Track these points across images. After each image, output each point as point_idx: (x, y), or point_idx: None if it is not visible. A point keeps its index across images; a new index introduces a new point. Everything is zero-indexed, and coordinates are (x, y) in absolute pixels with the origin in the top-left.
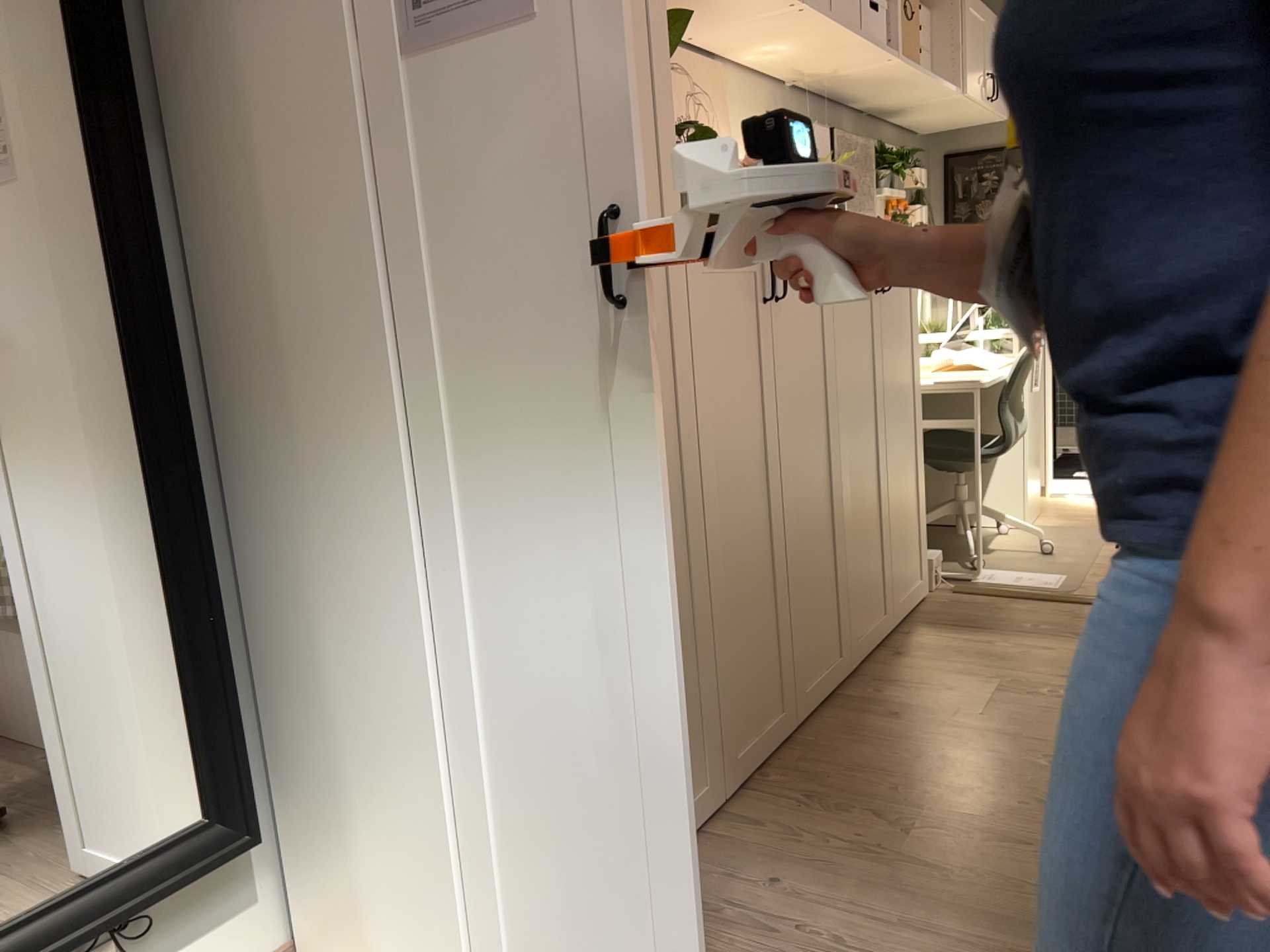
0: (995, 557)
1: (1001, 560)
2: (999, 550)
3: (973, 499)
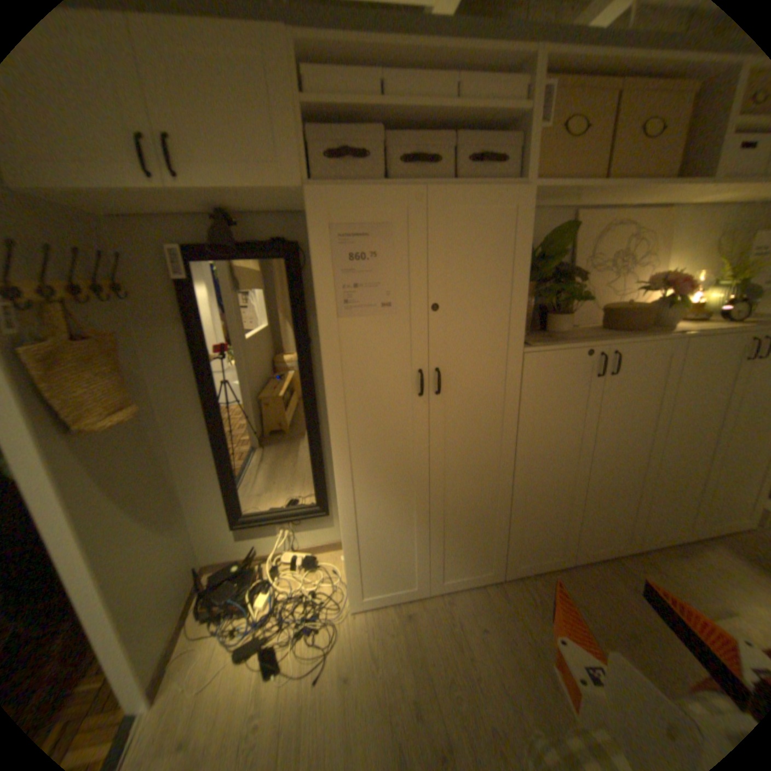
0: None
1: None
2: None
3: None
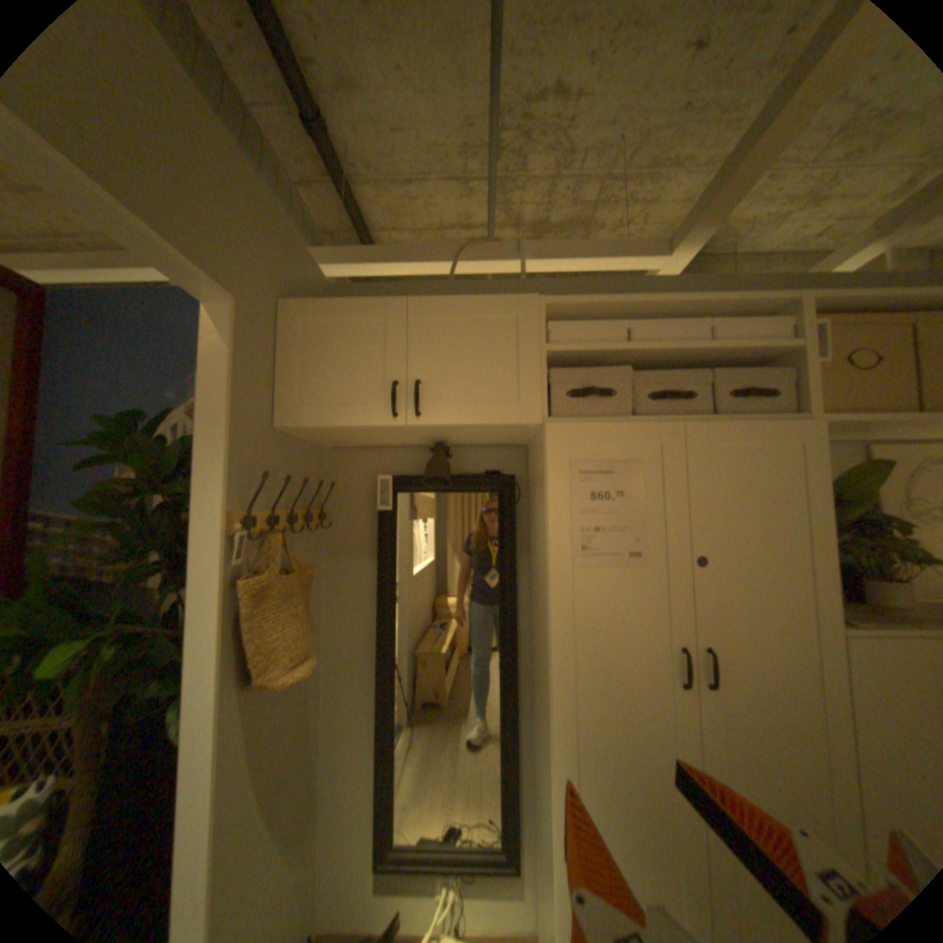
0: None
1: None
2: None
3: None
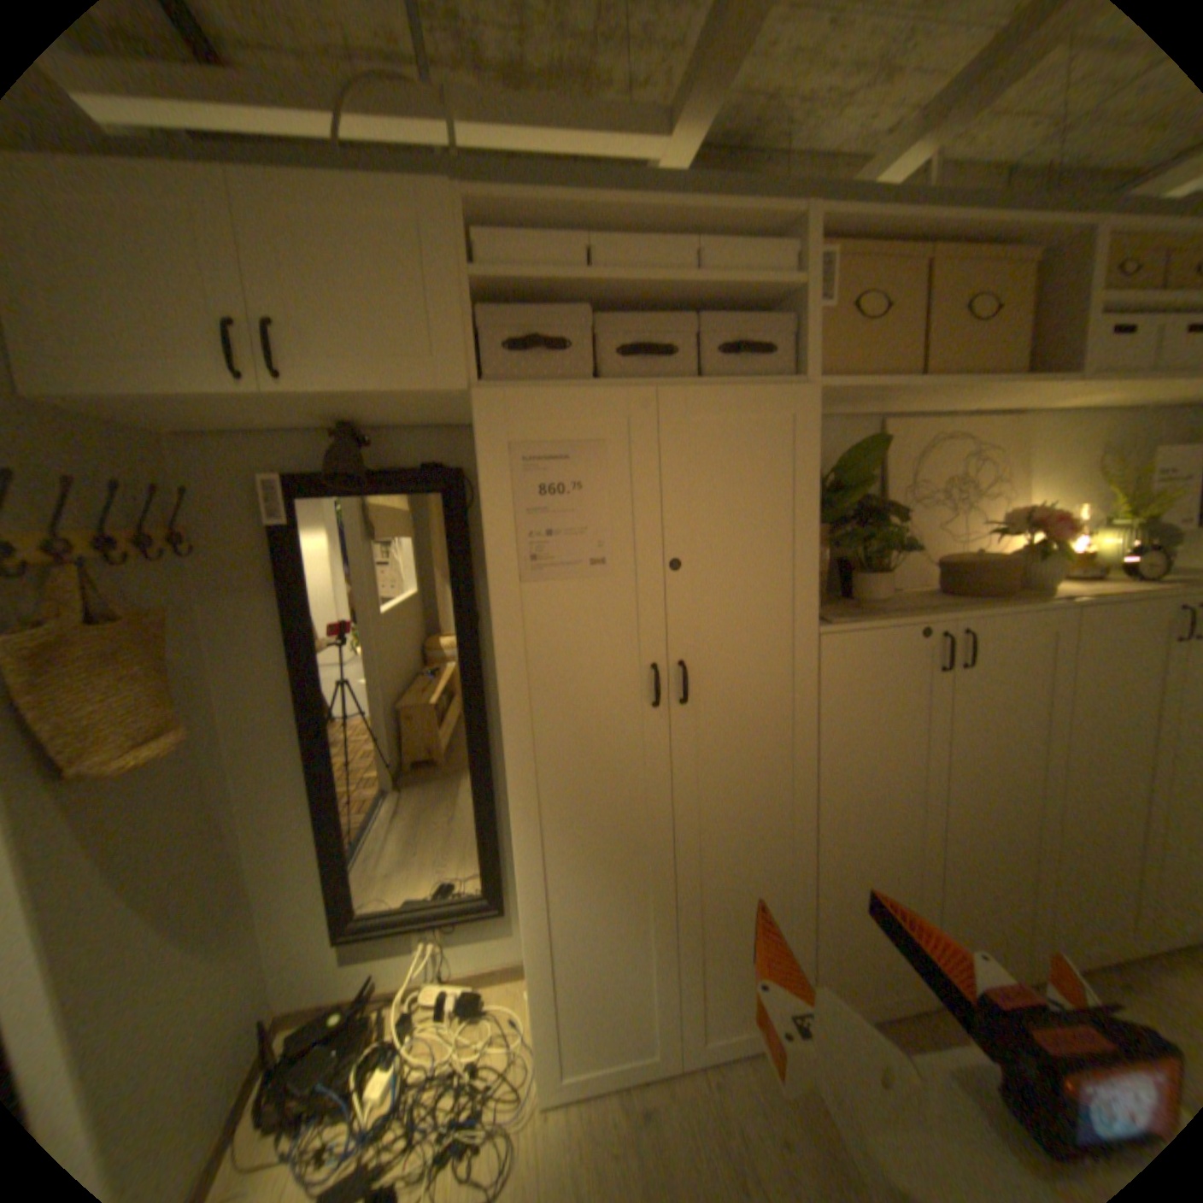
0: None
1: None
2: None
3: None
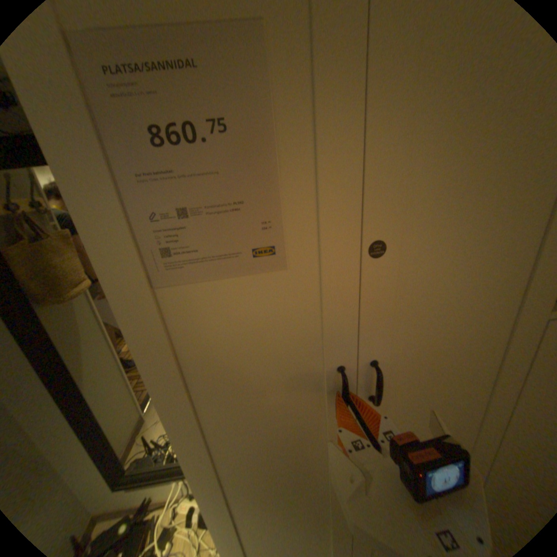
0: None
1: None
2: None
3: None
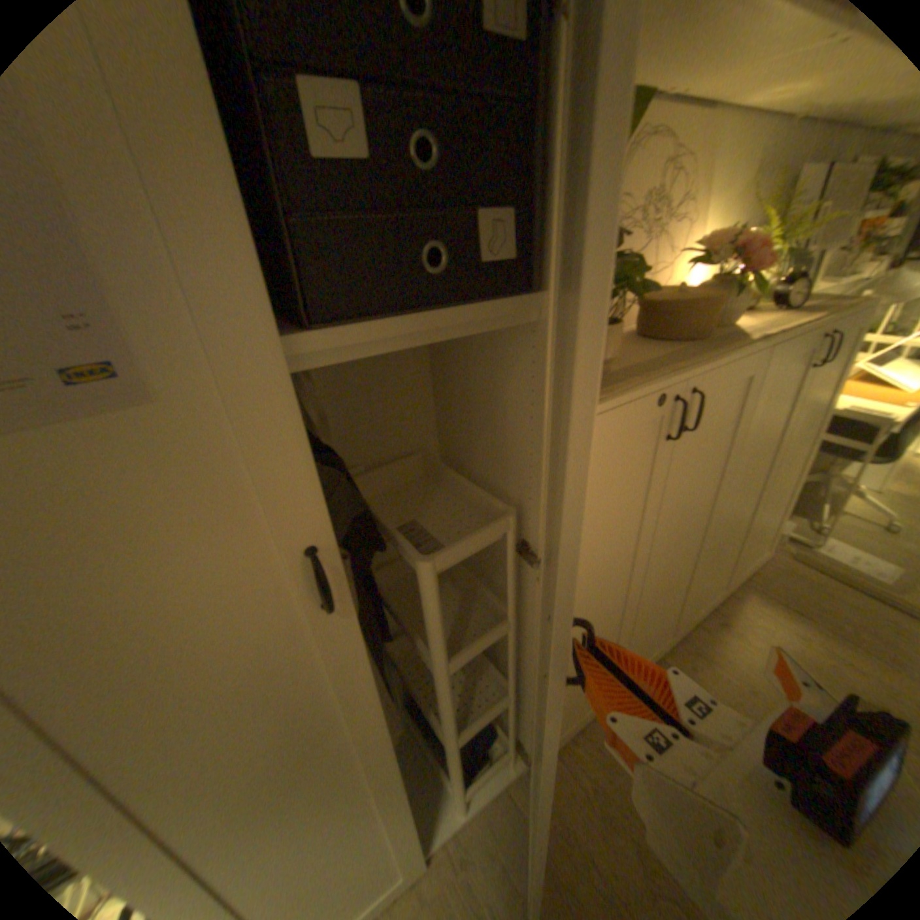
0: (846, 528)
1: (849, 534)
2: (851, 520)
3: (845, 480)
